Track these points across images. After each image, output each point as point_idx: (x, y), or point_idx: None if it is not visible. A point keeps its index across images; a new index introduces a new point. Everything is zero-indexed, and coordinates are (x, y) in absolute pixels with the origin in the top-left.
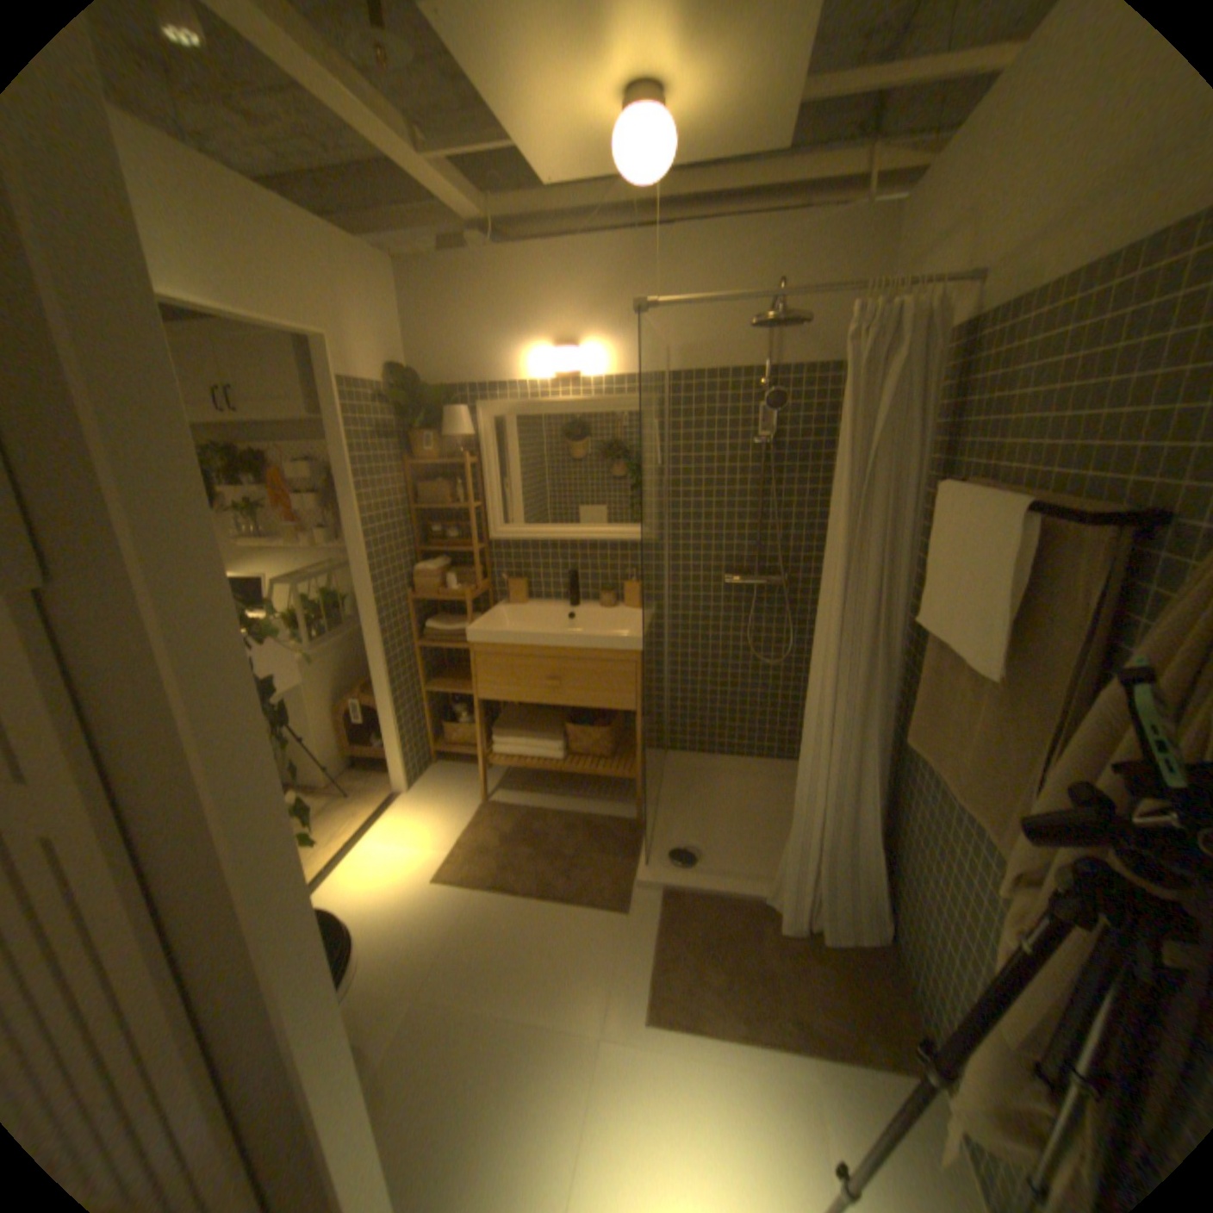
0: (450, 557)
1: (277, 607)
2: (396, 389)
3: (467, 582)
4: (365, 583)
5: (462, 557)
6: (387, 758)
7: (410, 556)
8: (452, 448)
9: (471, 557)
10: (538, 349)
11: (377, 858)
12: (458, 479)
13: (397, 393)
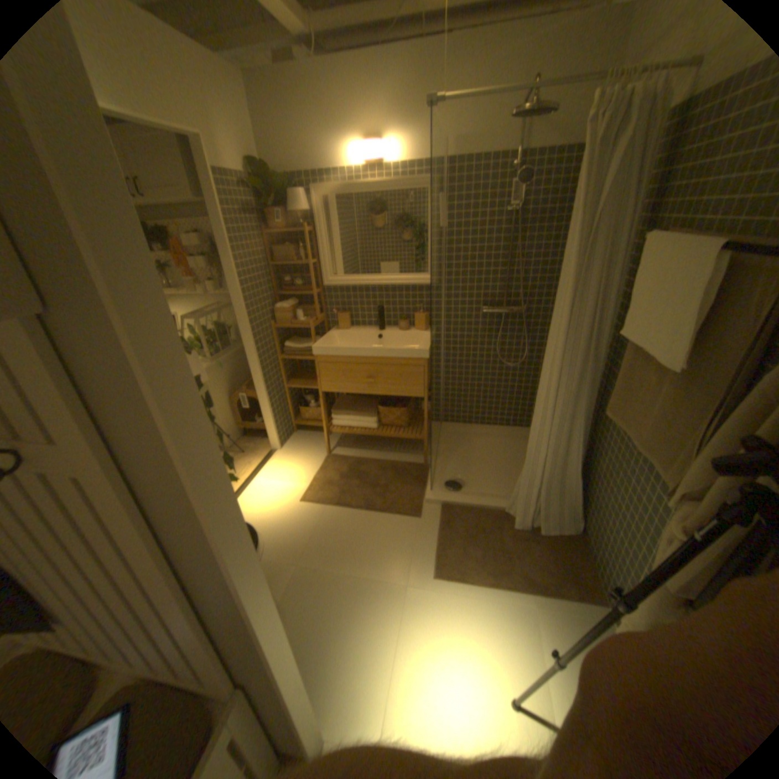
0: (299, 298)
1: (190, 334)
2: (255, 176)
3: (312, 315)
4: (246, 317)
5: (308, 298)
6: (269, 428)
7: (273, 298)
8: (297, 220)
9: (313, 298)
10: (354, 142)
11: (268, 487)
12: (302, 243)
13: (256, 180)
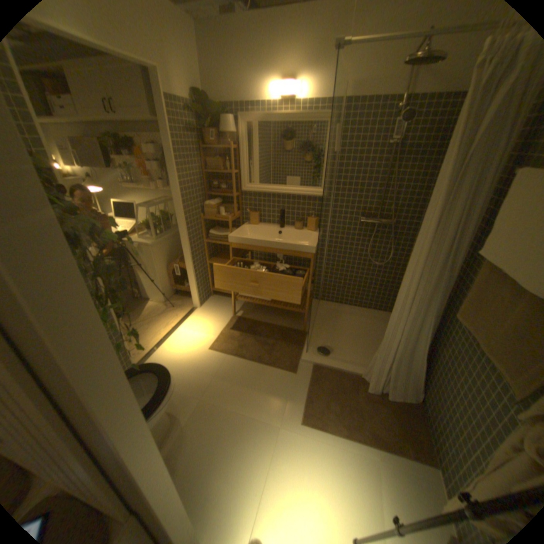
0: (222, 198)
1: (141, 218)
2: (196, 103)
3: (230, 212)
4: (180, 209)
5: (228, 199)
6: (191, 292)
7: (202, 196)
8: (224, 139)
9: (232, 199)
10: (273, 81)
11: (186, 335)
12: (227, 157)
13: (196, 106)
